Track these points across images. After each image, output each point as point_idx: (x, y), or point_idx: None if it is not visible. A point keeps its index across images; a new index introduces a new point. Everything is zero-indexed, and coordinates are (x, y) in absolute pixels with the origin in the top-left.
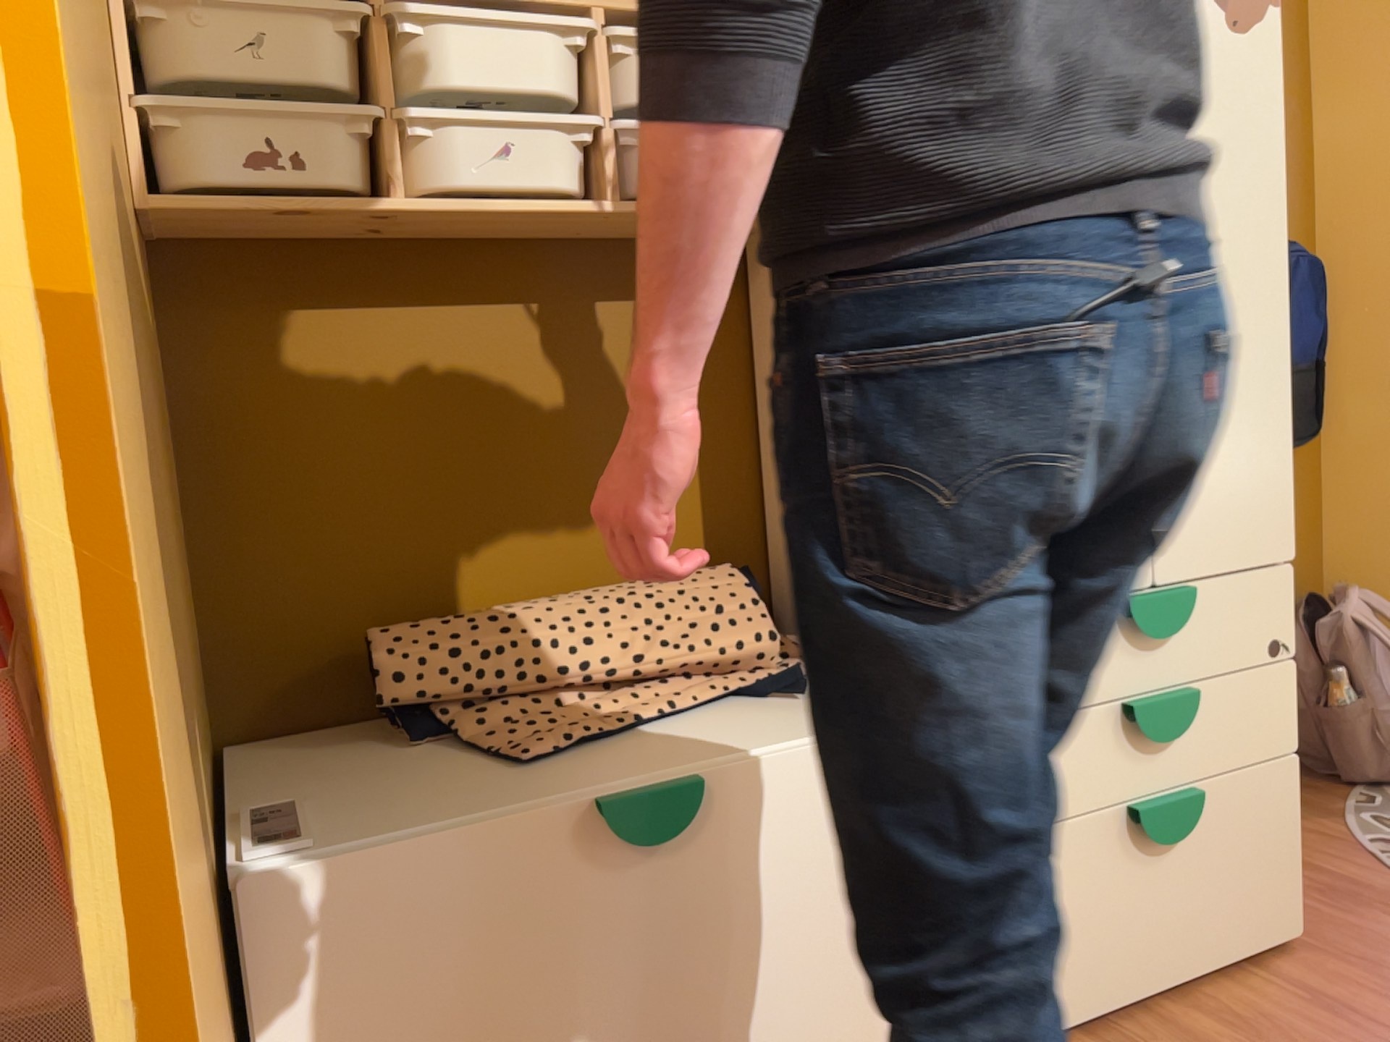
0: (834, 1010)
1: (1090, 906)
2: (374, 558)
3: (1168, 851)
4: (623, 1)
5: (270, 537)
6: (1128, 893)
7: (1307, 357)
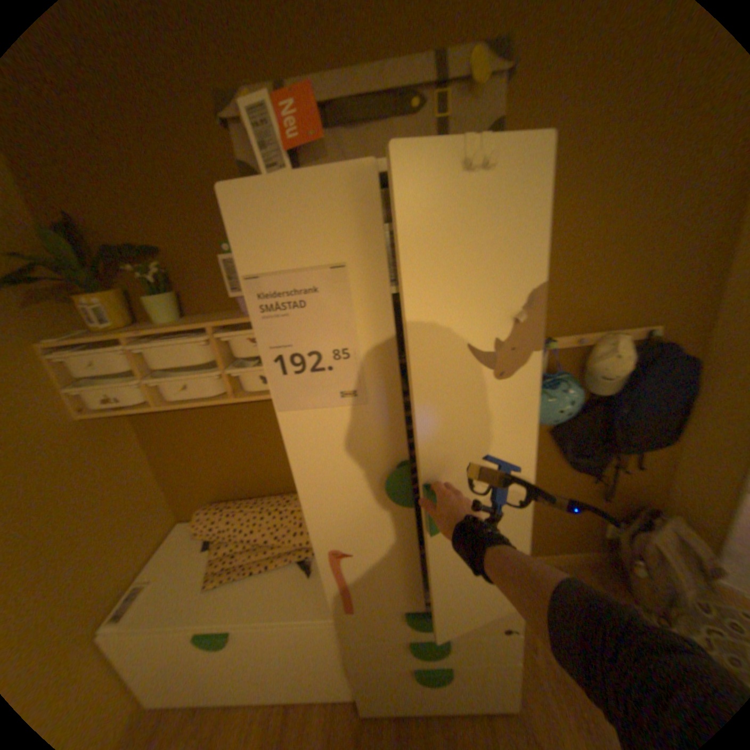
0: (295, 684)
1: (395, 690)
2: (208, 478)
3: (434, 684)
4: (219, 321)
5: (177, 473)
6: (414, 690)
7: (673, 410)
